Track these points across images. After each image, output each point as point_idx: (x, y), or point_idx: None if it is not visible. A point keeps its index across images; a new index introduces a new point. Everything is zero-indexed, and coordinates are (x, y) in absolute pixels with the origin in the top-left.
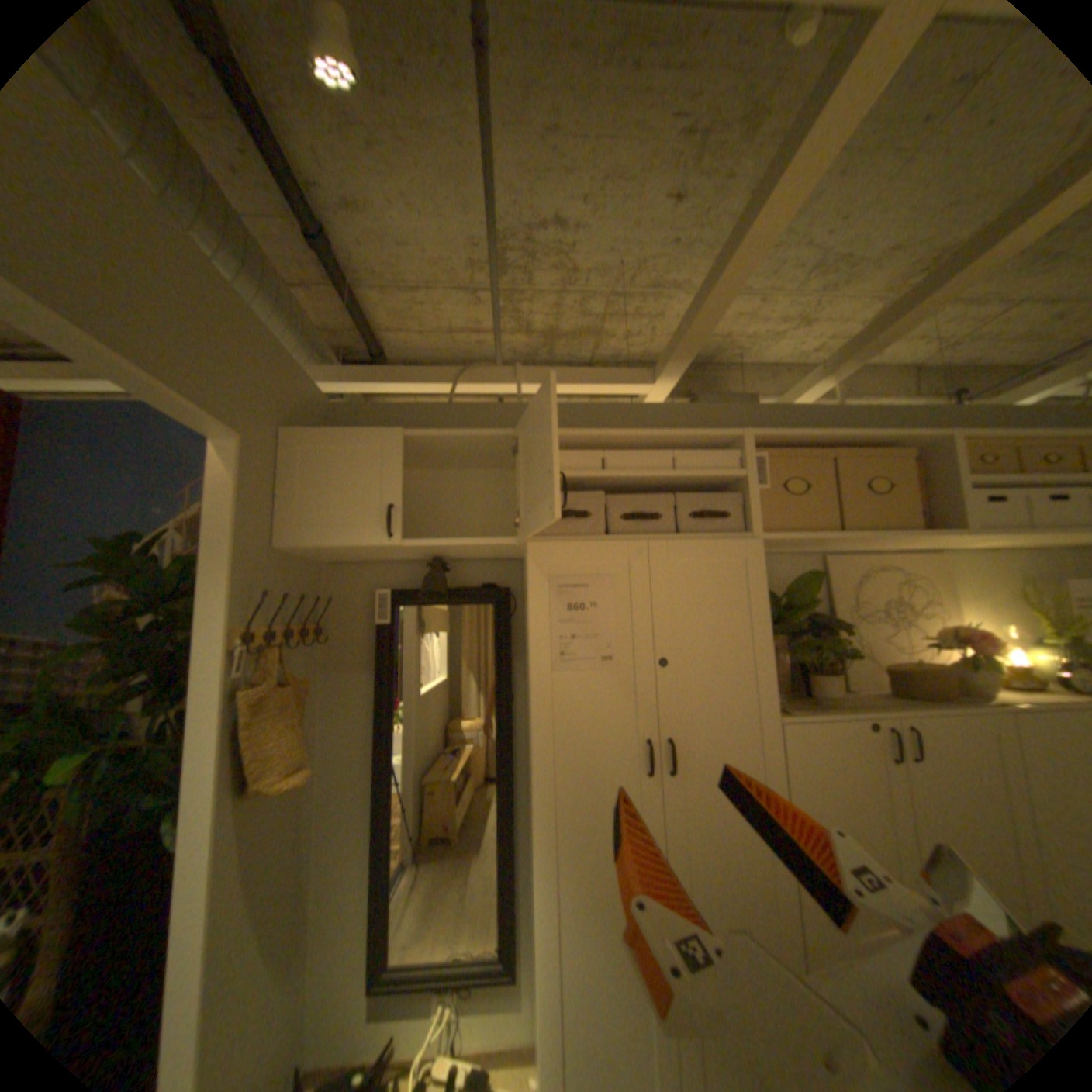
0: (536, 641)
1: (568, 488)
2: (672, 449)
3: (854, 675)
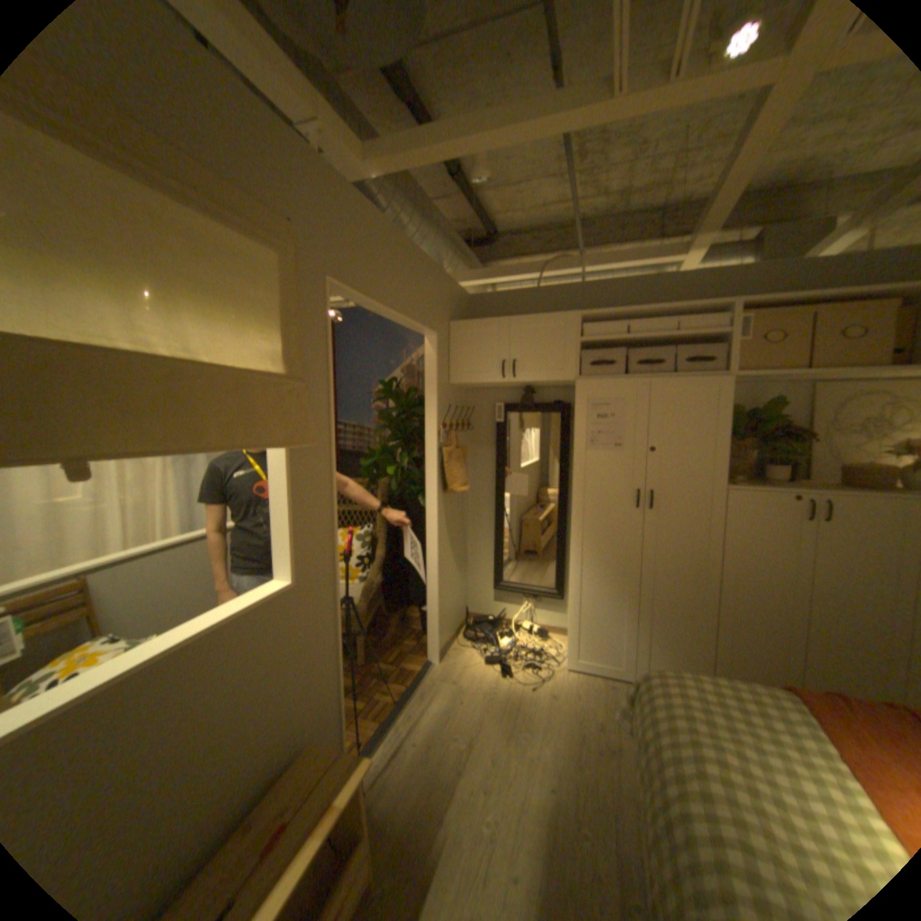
0: (578, 435)
1: (606, 345)
2: (682, 313)
3: (818, 470)
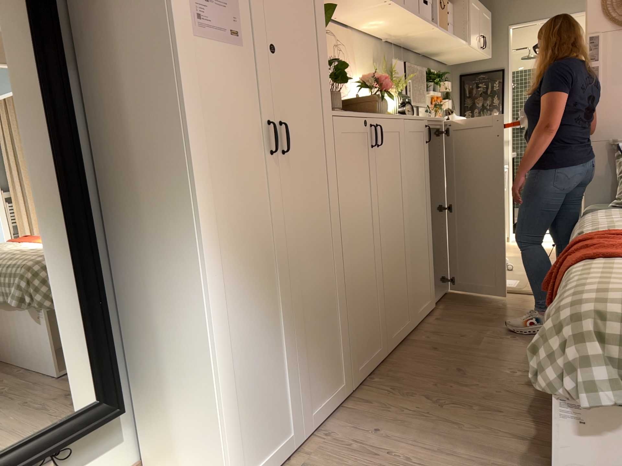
0: None
1: None
2: None
3: None
